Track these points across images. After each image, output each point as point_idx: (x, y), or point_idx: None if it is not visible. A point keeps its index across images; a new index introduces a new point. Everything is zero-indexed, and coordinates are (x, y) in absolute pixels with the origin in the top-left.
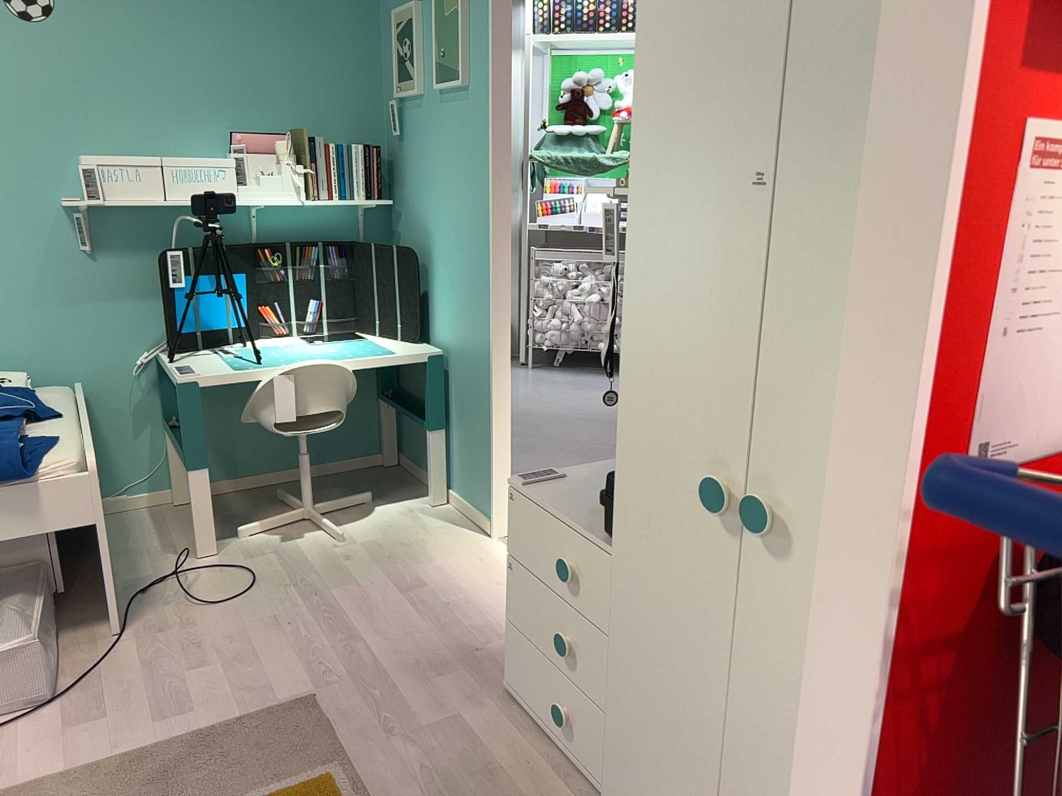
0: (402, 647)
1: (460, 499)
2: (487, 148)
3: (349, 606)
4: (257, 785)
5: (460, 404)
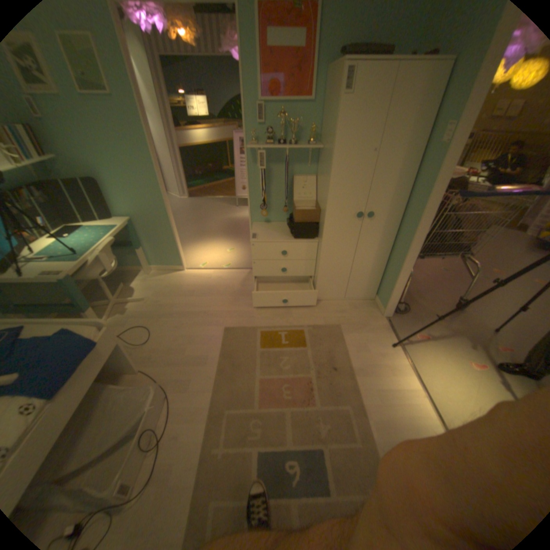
0: (220, 304)
1: (158, 266)
2: (141, 127)
3: (187, 309)
4: (254, 345)
5: (147, 234)
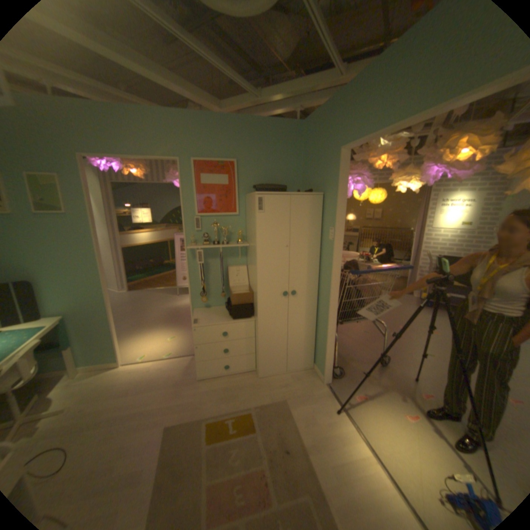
0: (158, 401)
1: (86, 367)
2: (89, 236)
3: (118, 414)
4: (198, 444)
5: (78, 333)
